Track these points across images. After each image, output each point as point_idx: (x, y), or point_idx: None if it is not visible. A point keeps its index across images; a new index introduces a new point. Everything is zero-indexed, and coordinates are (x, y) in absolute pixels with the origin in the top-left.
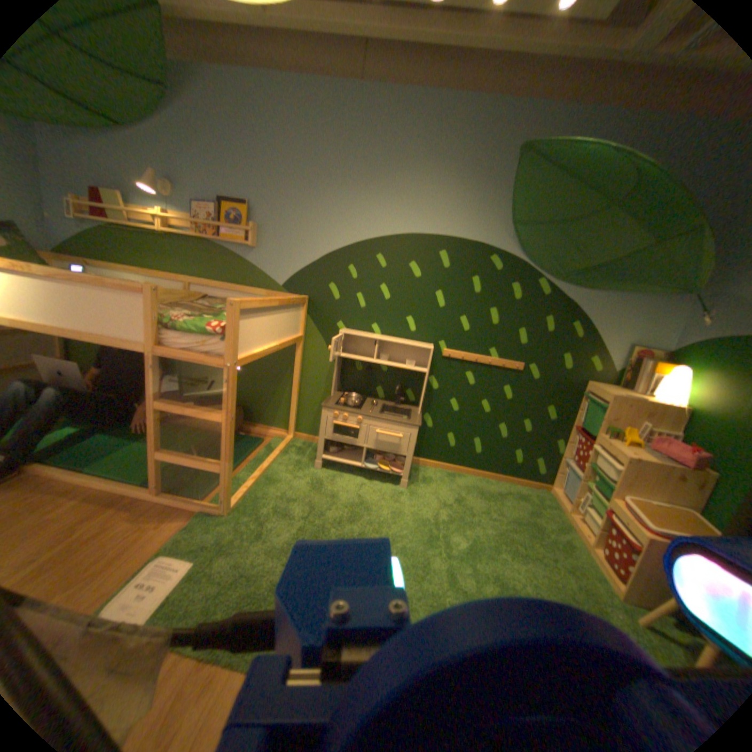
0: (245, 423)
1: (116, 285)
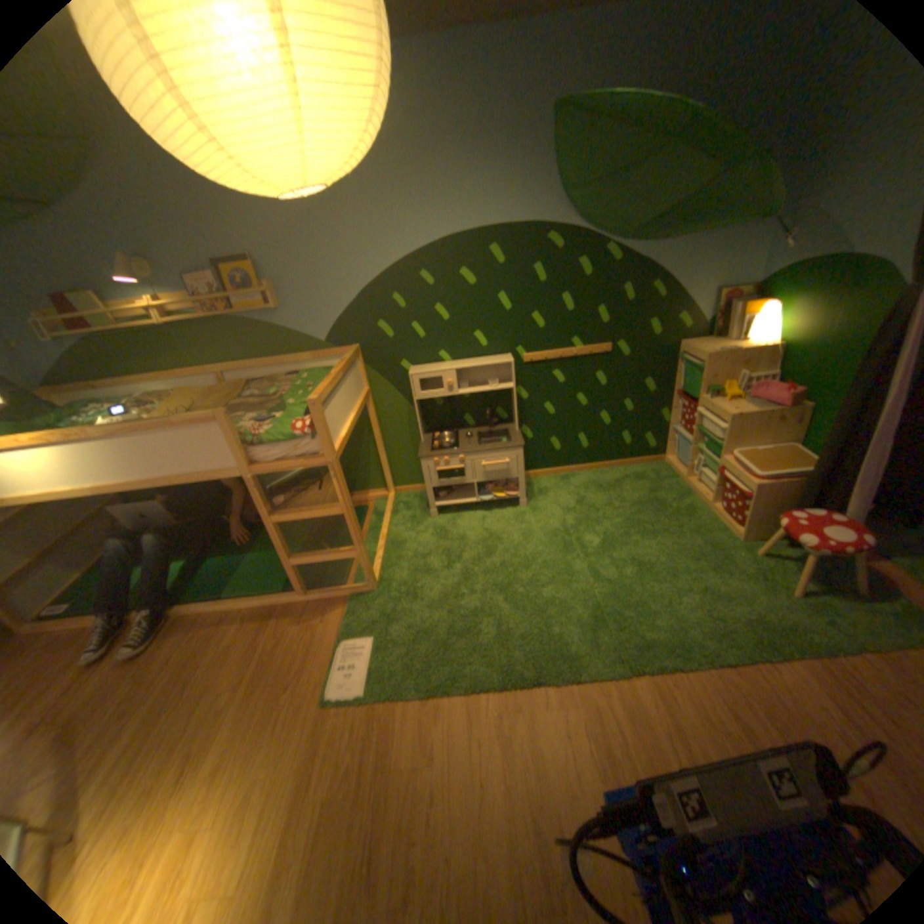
0: None
1: (187, 422)
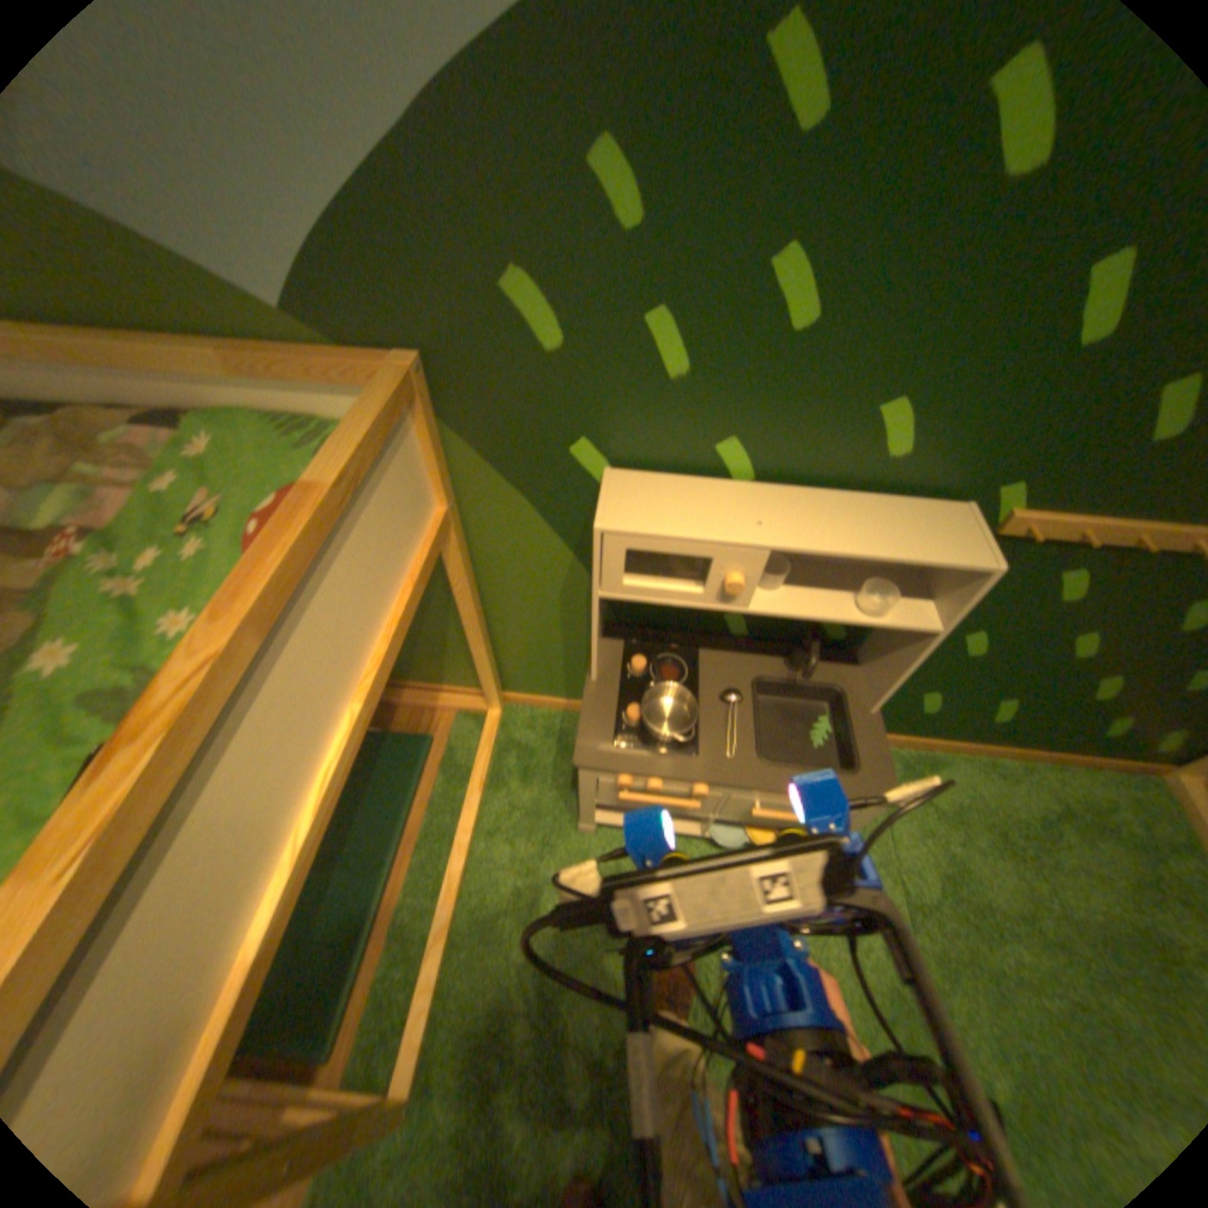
0: None
1: None
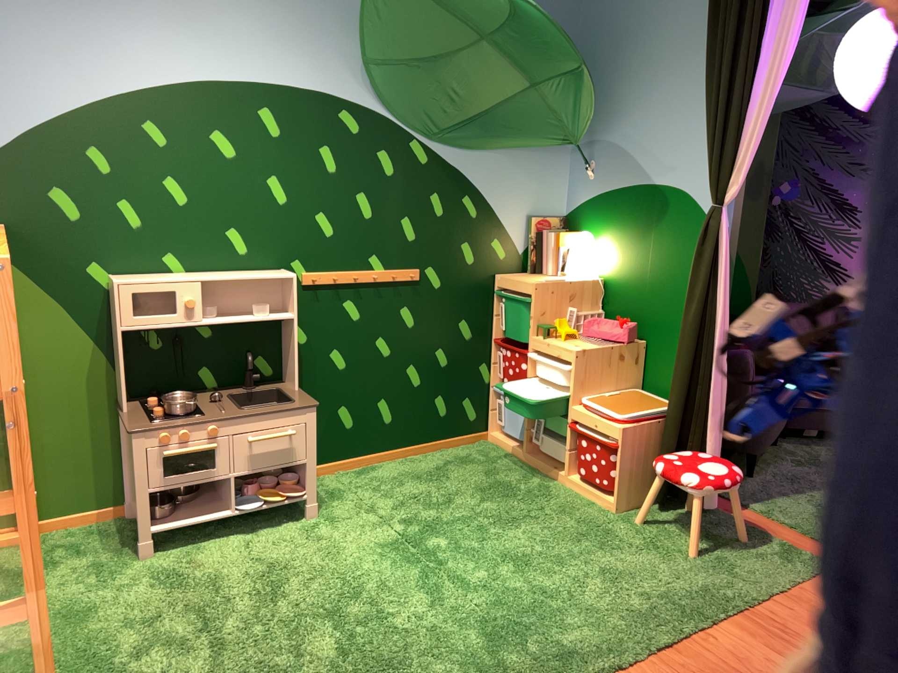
0: None
1: None
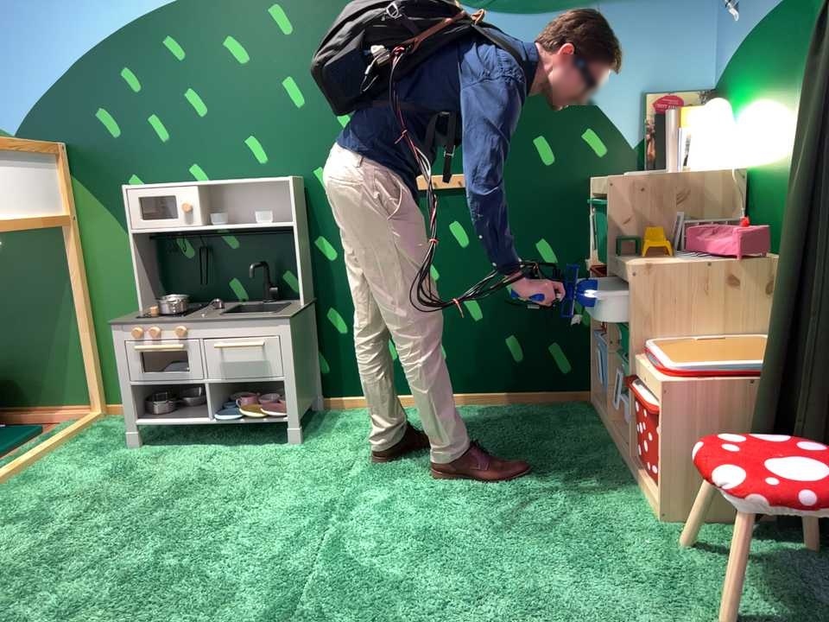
0: (16, 411)
1: None
